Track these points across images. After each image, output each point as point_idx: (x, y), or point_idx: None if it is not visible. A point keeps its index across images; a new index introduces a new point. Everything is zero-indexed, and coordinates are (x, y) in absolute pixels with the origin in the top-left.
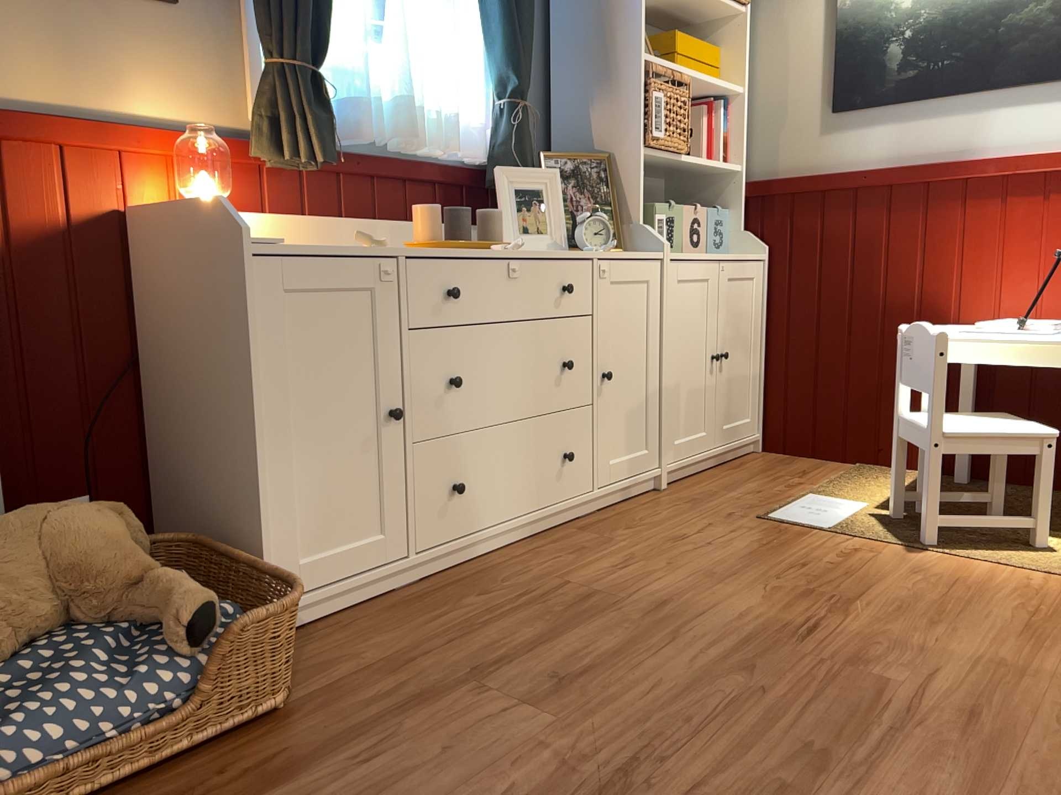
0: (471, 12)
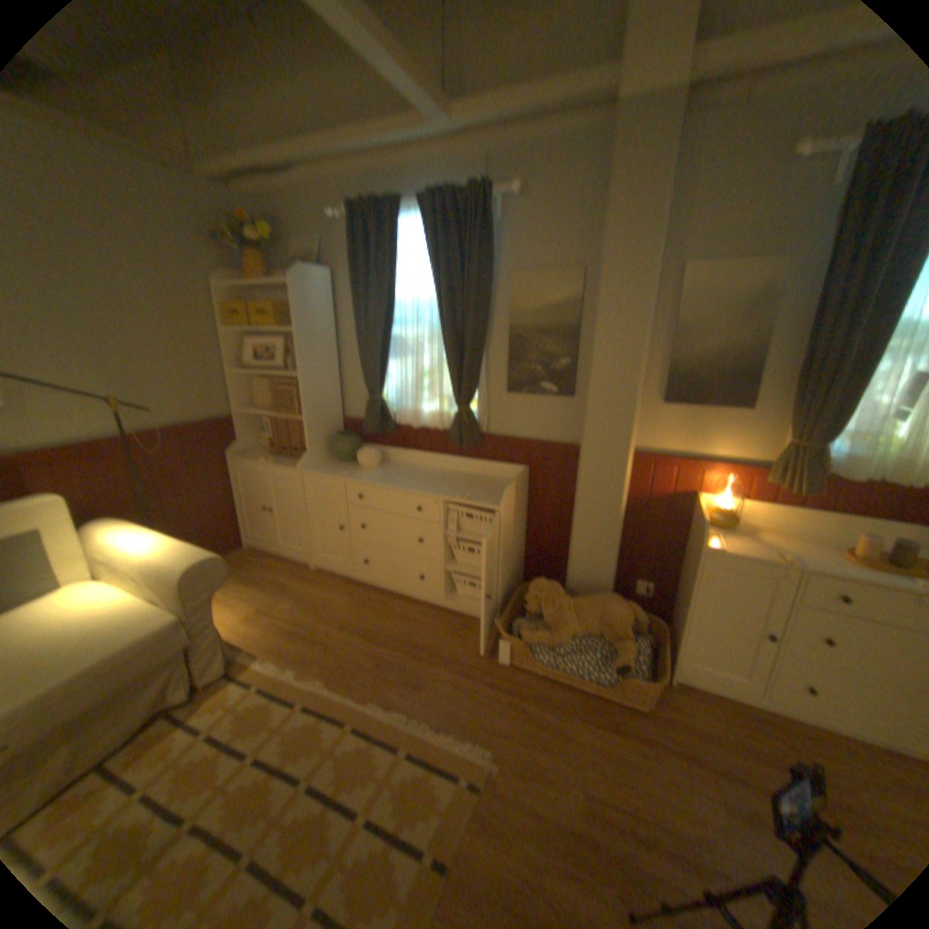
0: None
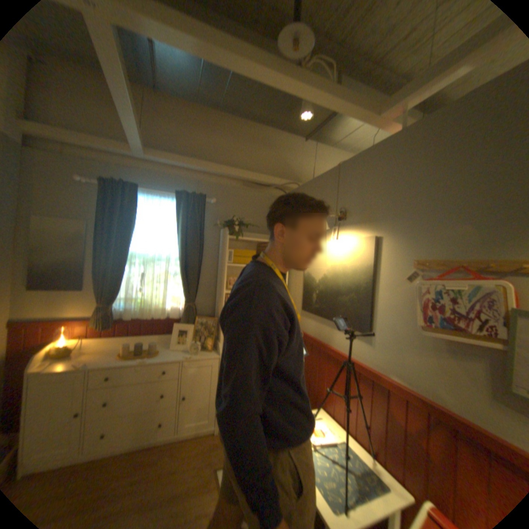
0: (178, 278)
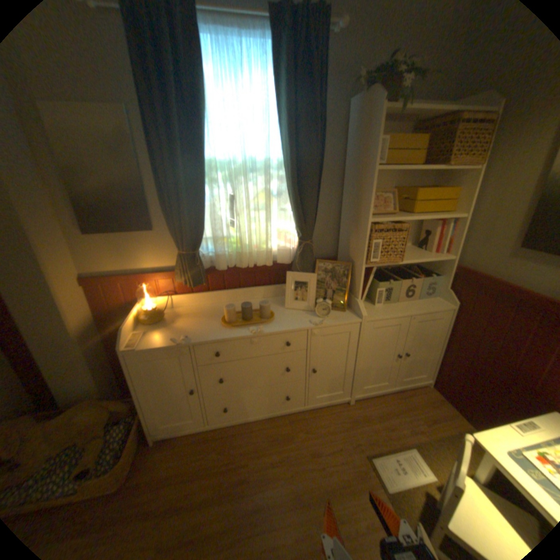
0: (285, 201)
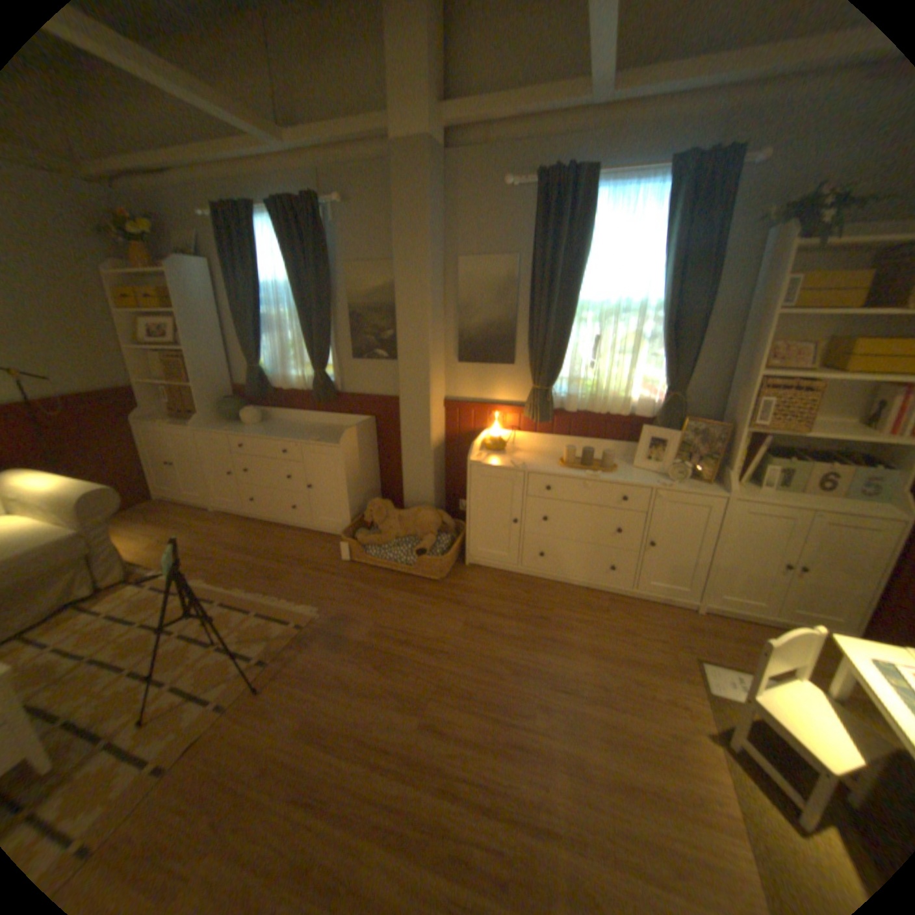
0: (657, 346)
